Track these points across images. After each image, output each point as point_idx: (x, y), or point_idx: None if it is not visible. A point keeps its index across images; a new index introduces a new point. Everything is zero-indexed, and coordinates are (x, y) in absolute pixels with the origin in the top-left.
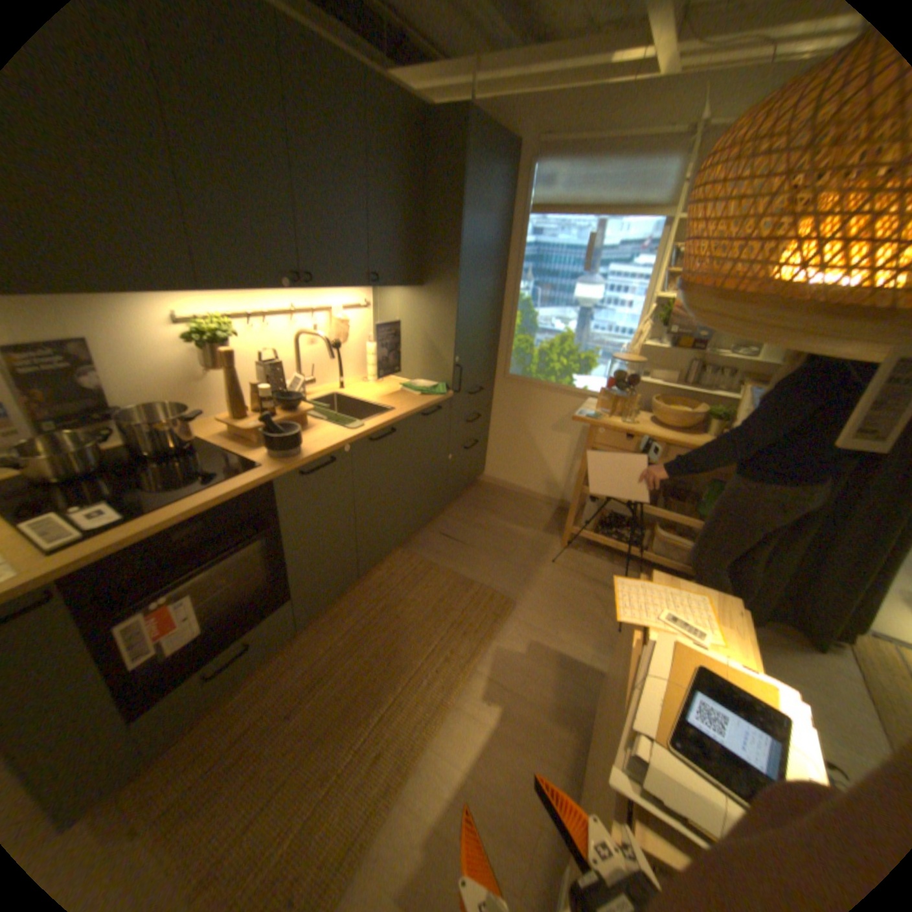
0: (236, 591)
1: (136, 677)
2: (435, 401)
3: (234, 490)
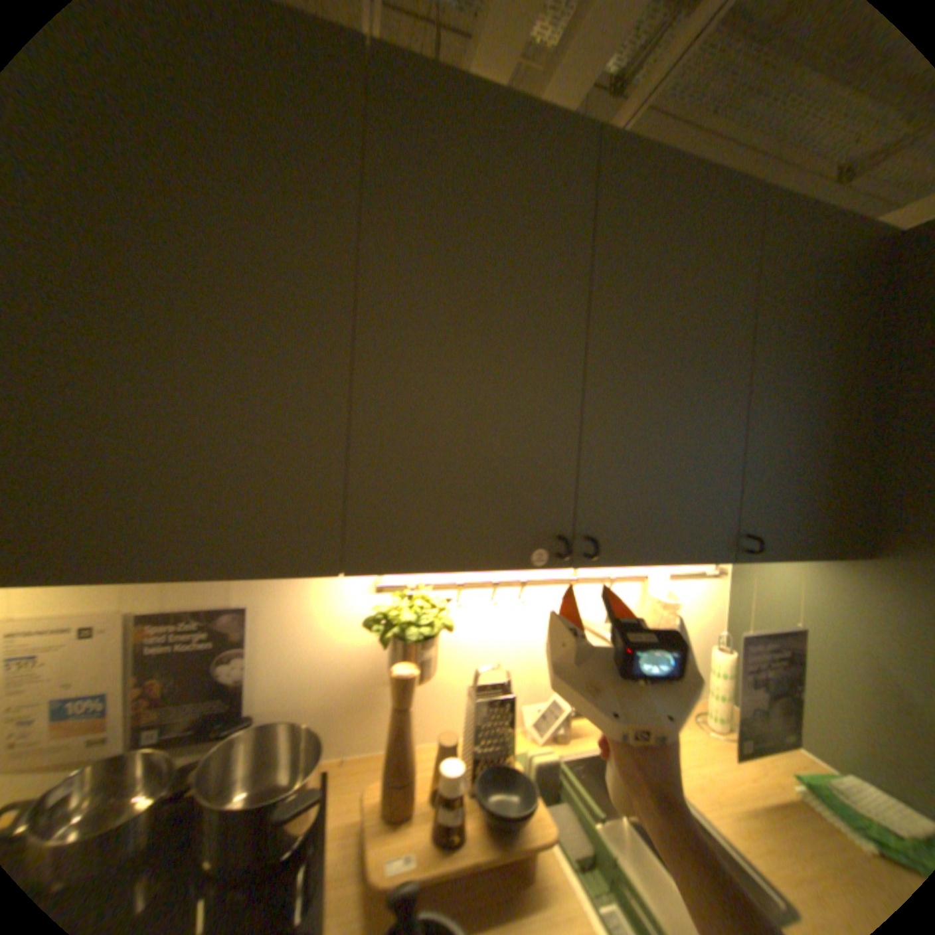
0: None
1: None
2: None
3: None
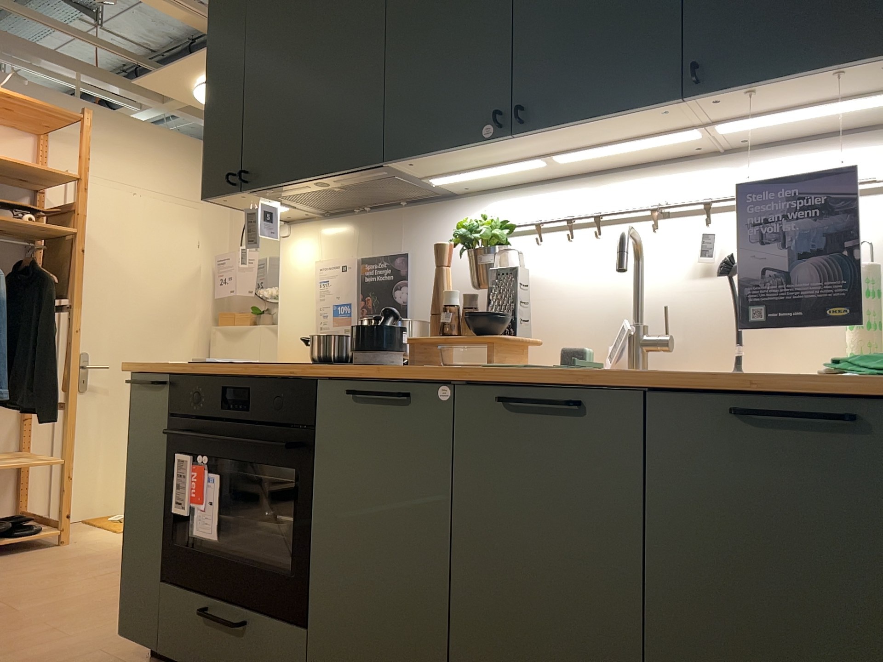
0: (279, 543)
1: (191, 544)
2: (847, 386)
3: (281, 372)
